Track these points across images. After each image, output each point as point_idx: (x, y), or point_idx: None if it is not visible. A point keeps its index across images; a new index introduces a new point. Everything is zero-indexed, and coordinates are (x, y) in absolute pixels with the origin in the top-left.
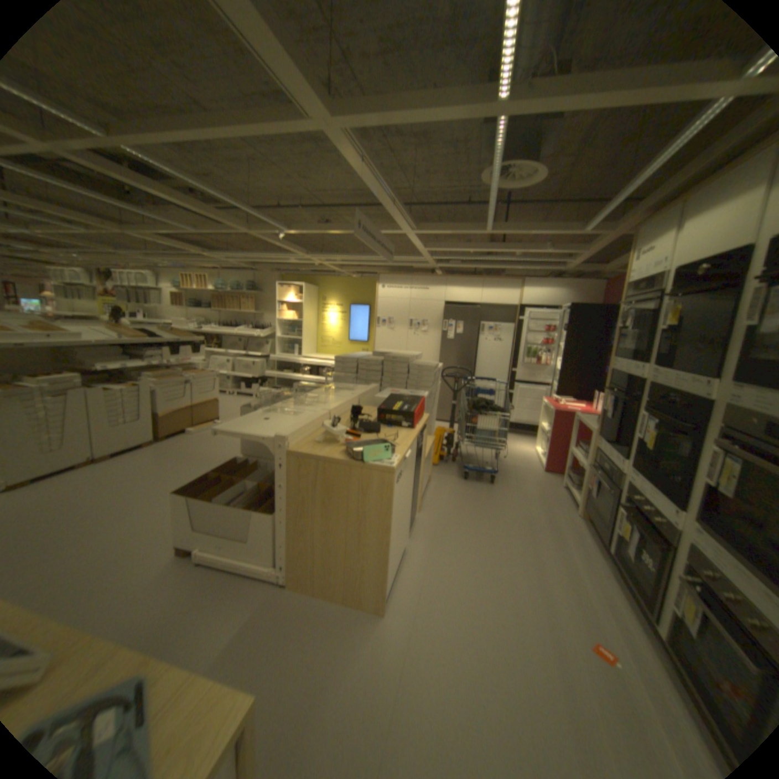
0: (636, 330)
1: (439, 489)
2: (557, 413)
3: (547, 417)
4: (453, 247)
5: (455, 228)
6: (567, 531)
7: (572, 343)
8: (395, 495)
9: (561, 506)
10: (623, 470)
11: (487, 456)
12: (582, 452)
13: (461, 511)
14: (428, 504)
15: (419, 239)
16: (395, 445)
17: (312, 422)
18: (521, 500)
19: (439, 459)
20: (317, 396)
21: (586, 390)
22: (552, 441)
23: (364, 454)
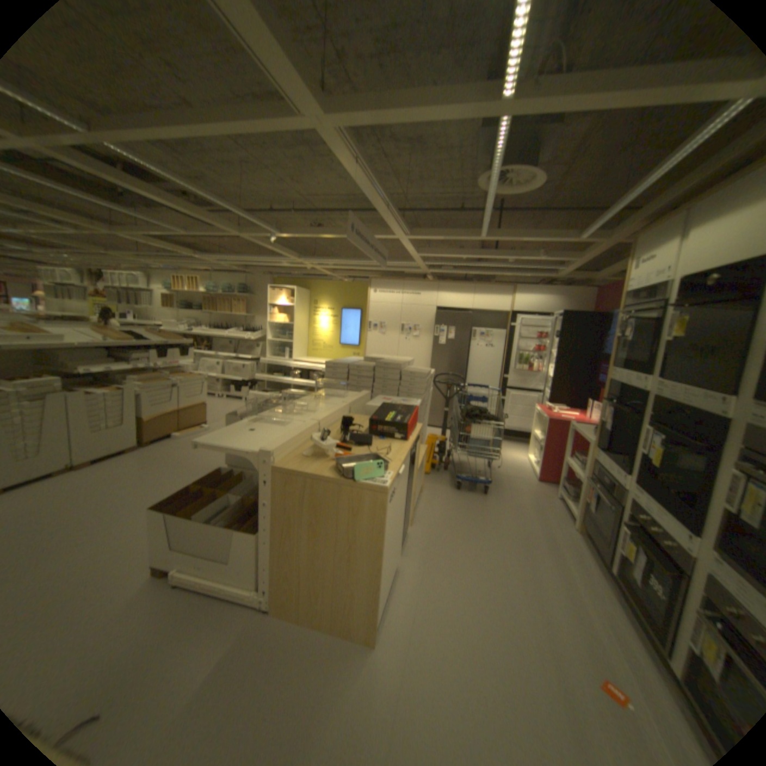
0: (636, 341)
1: (431, 500)
2: (551, 421)
3: (540, 425)
4: (446, 253)
5: (449, 234)
6: (565, 547)
7: (564, 351)
8: (388, 516)
9: (557, 519)
10: (624, 485)
11: (480, 465)
12: (578, 463)
13: (455, 525)
14: (420, 517)
15: (412, 245)
16: (388, 460)
17: (300, 435)
18: (516, 512)
19: (431, 468)
20: (306, 404)
21: (580, 398)
22: (546, 450)
23: (355, 471)
